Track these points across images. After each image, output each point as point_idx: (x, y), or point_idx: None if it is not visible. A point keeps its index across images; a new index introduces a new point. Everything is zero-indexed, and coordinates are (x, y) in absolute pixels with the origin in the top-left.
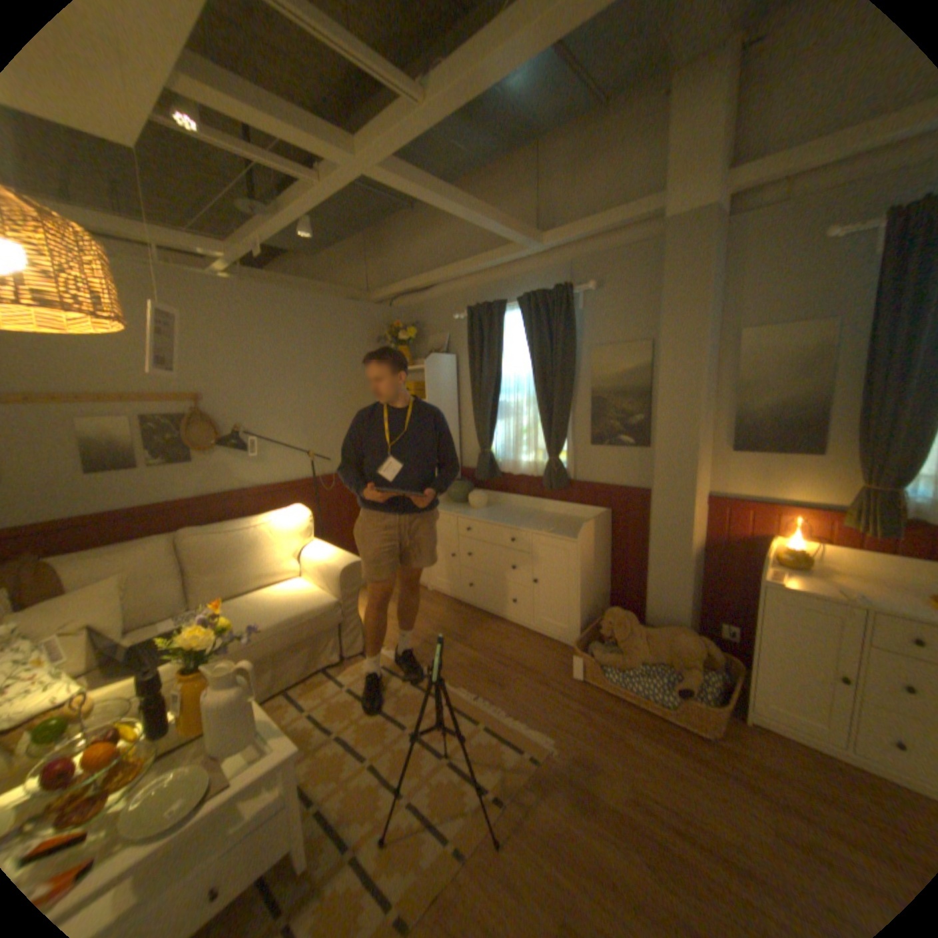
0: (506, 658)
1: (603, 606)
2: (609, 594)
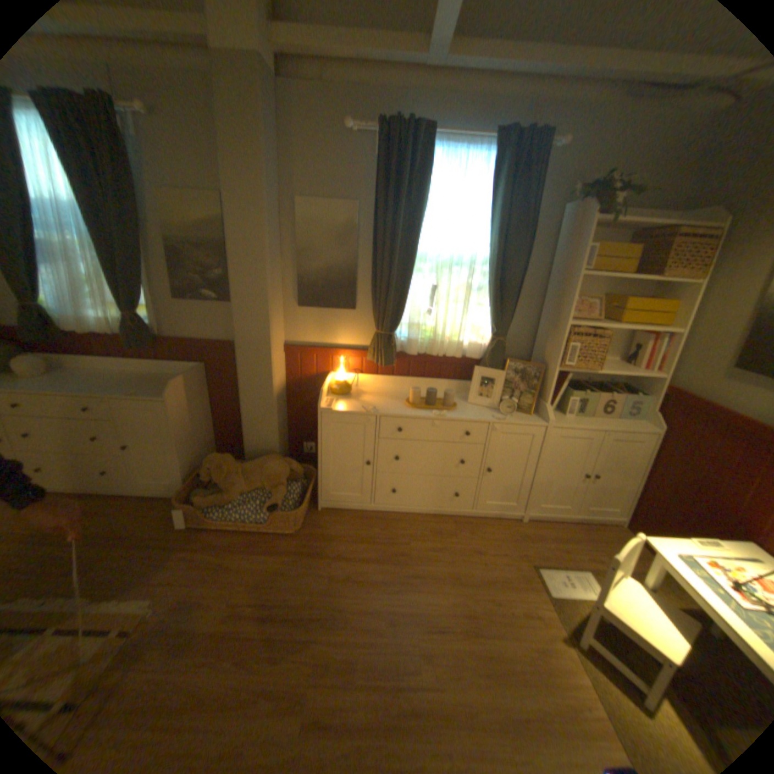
0: (94, 538)
1: (208, 452)
2: (213, 440)
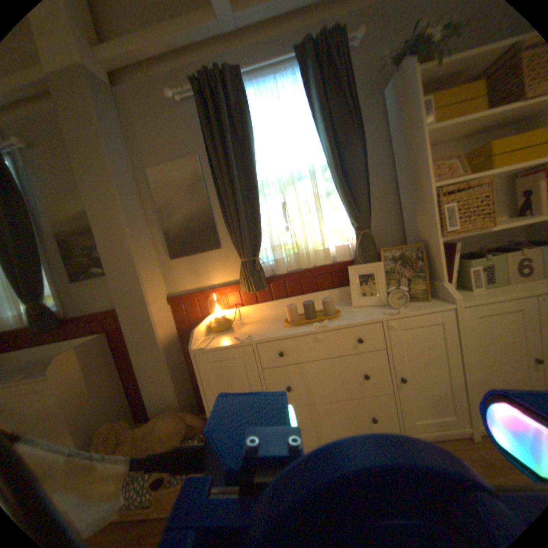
0: None
1: (121, 419)
2: (127, 405)
